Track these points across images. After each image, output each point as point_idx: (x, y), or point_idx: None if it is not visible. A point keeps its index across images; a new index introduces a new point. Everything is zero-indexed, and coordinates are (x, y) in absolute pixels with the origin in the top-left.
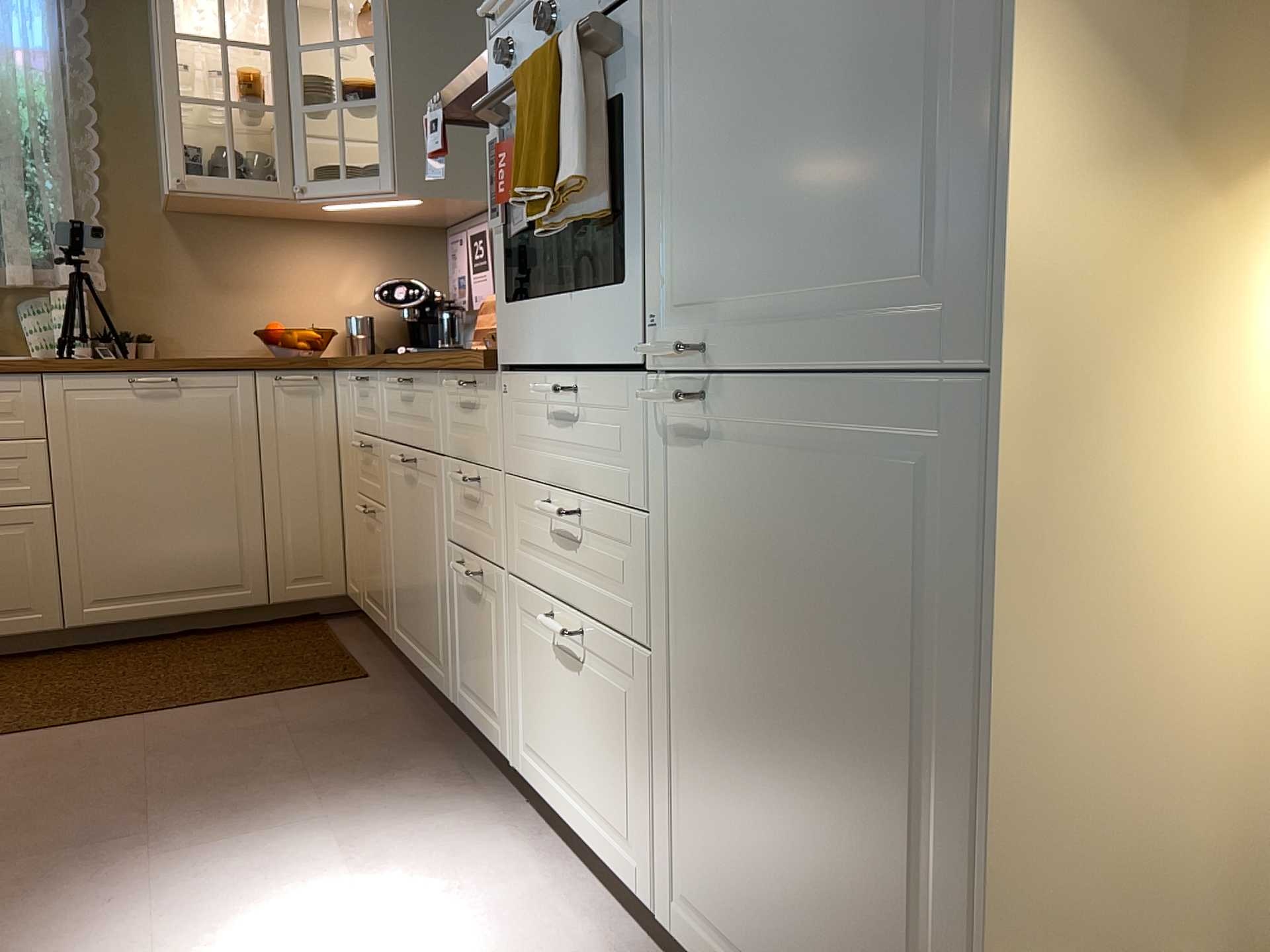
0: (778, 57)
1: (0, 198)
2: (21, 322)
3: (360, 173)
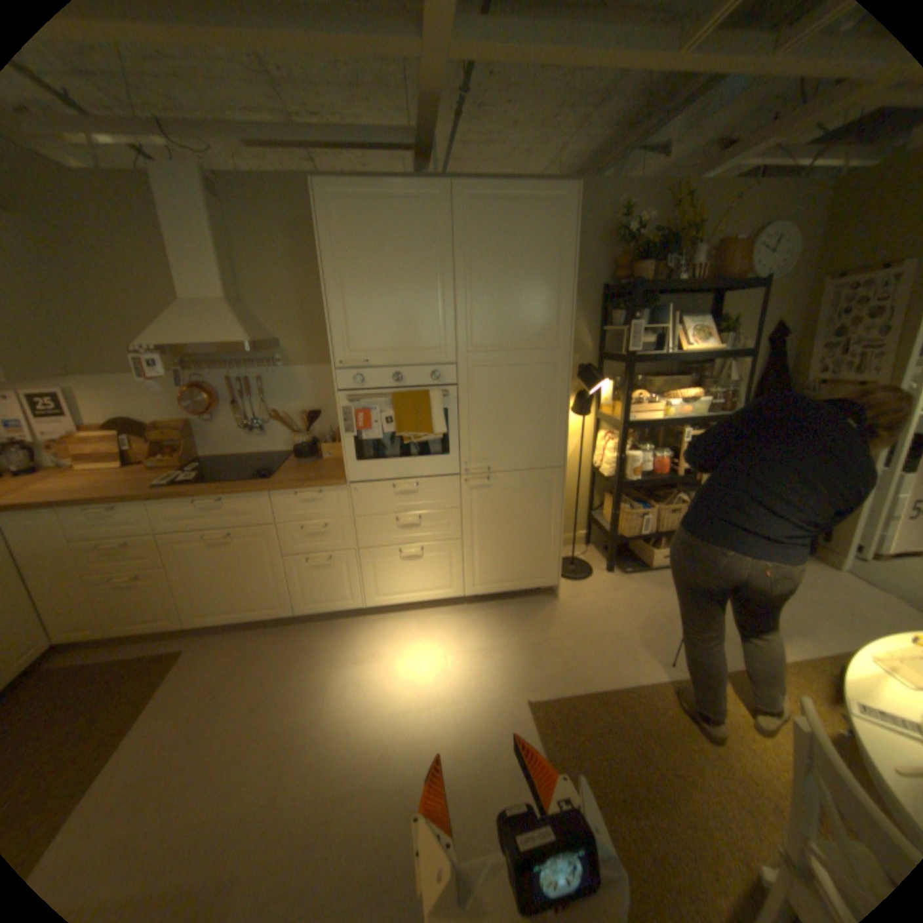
0: (508, 413)
1: None
2: None
3: None
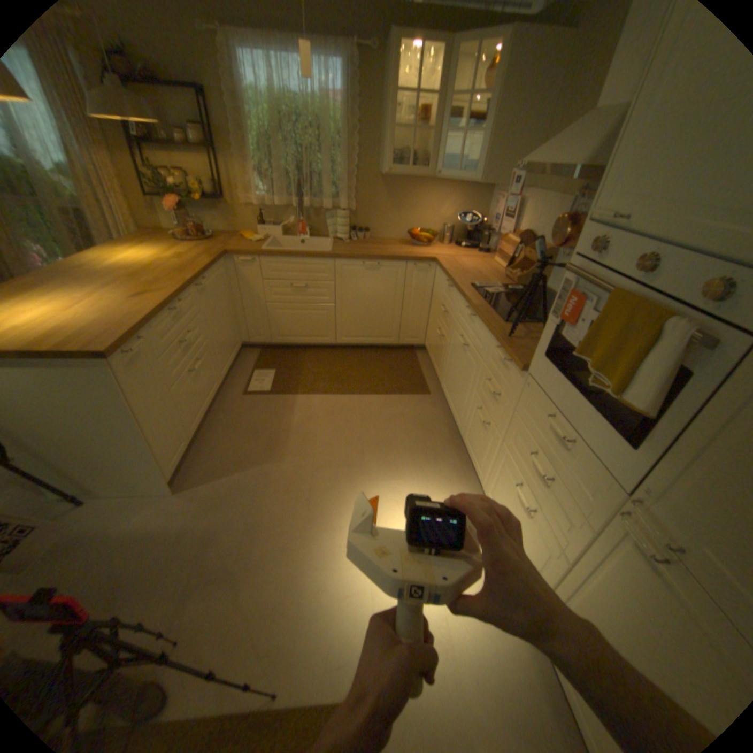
0: None
1: (321, 168)
2: (325, 221)
3: (465, 160)
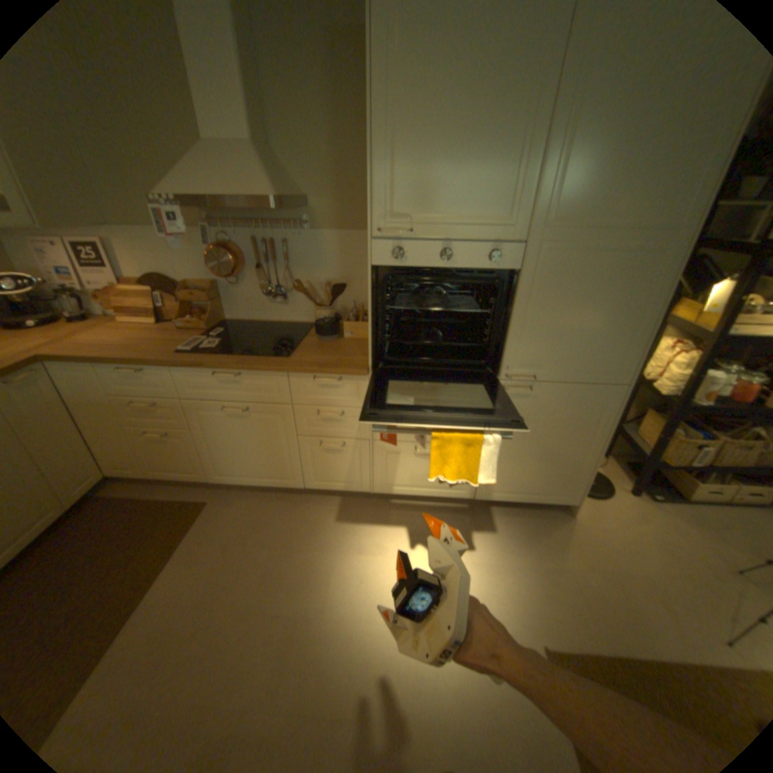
0: (580, 313)
1: None
2: None
3: None
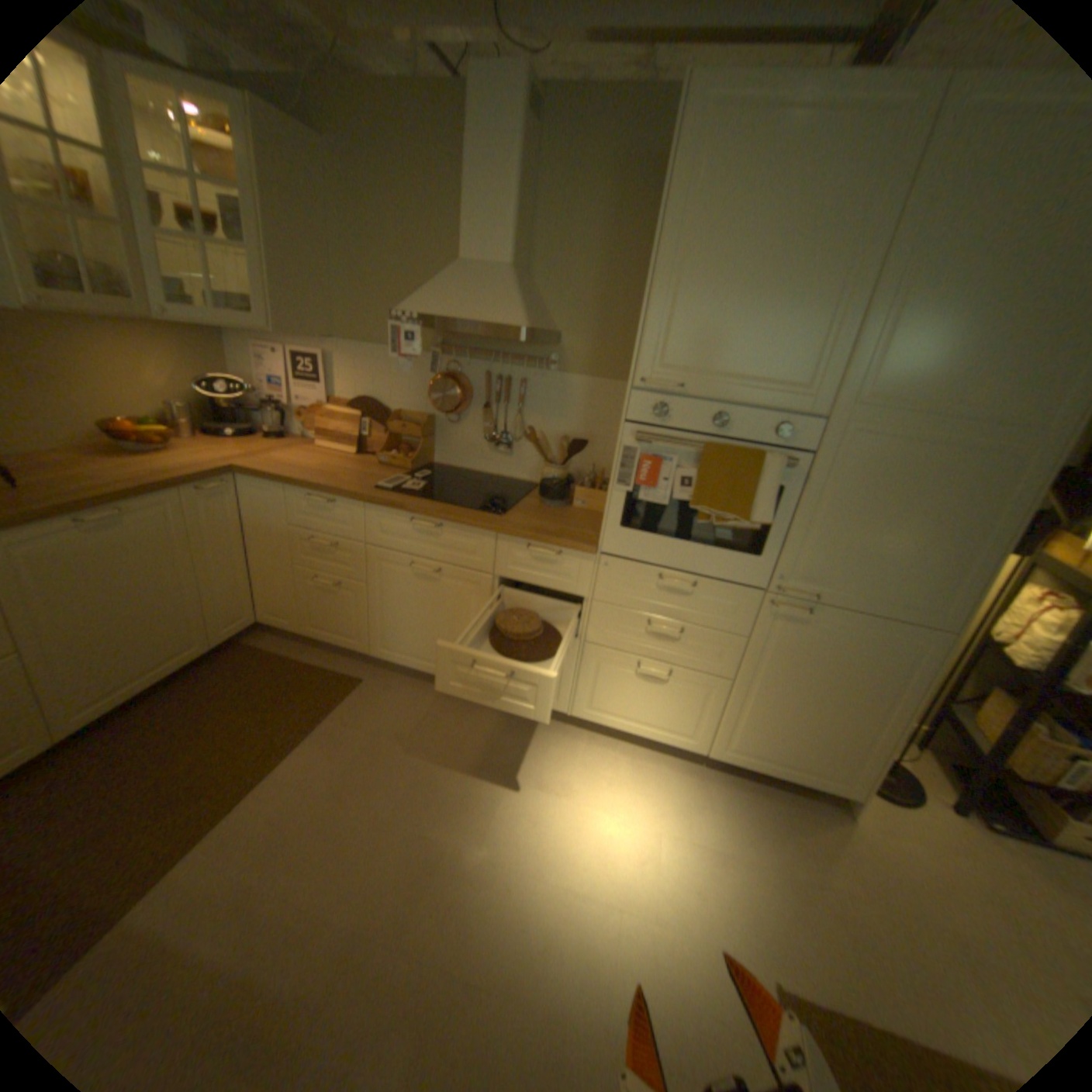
0: (892, 521)
1: None
2: None
3: (183, 289)
